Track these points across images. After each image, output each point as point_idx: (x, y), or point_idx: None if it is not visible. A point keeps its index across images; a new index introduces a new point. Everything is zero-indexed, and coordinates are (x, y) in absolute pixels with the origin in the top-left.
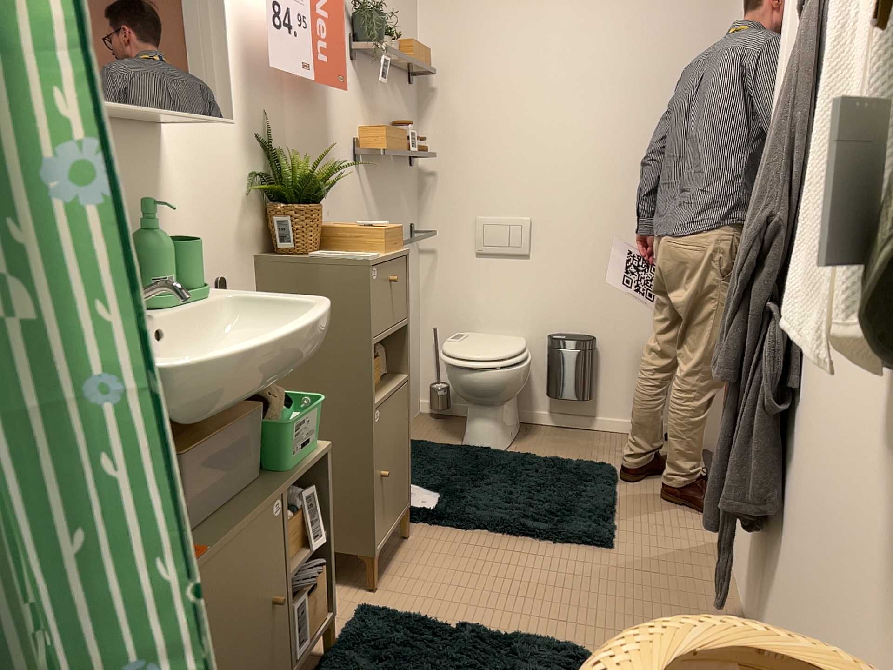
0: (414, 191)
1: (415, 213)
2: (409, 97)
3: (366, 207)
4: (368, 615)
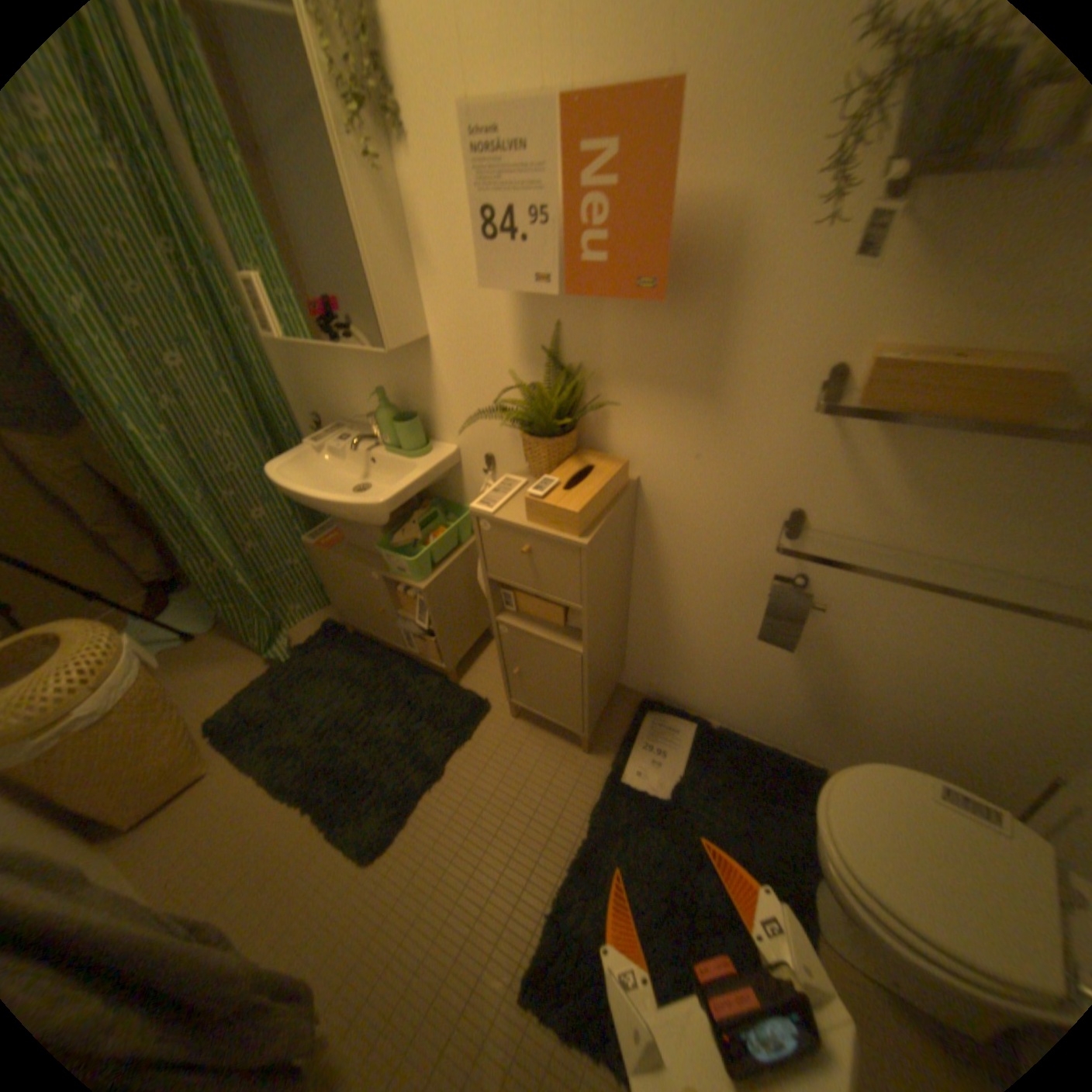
0: None
1: None
2: None
3: (849, 473)
4: (470, 703)
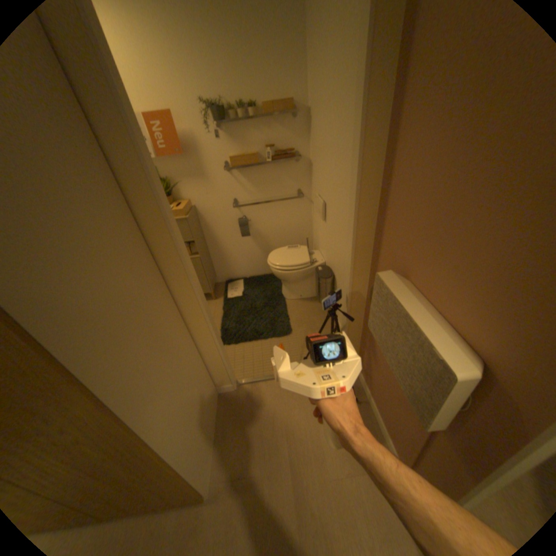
0: (301, 172)
1: (302, 183)
2: (292, 122)
3: (239, 187)
4: None
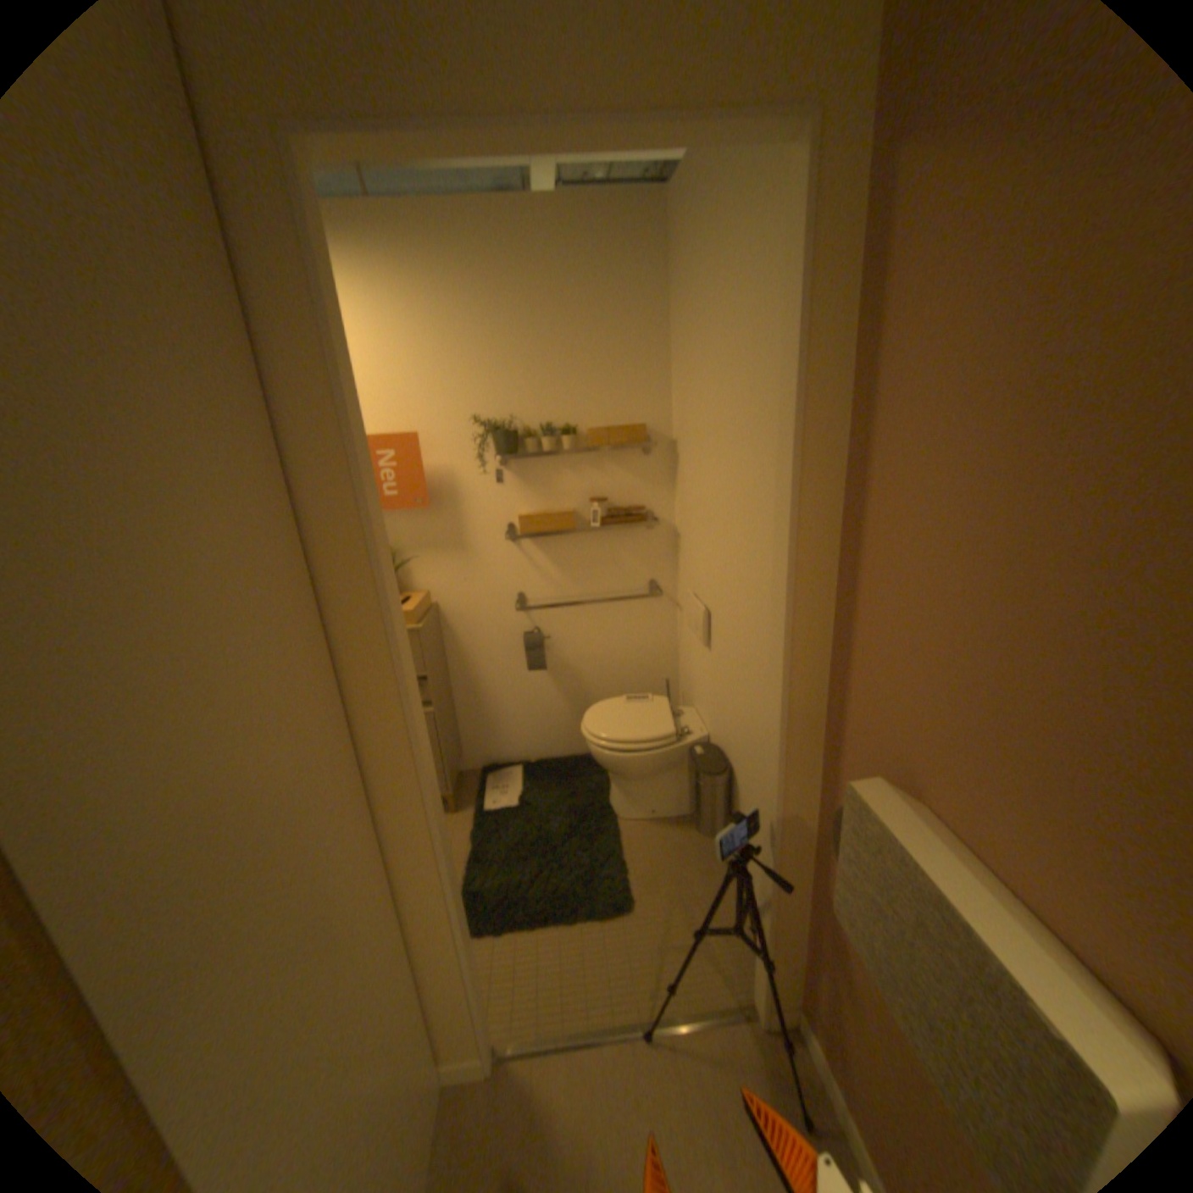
0: (658, 549)
1: (658, 569)
2: (642, 462)
3: (533, 571)
4: None
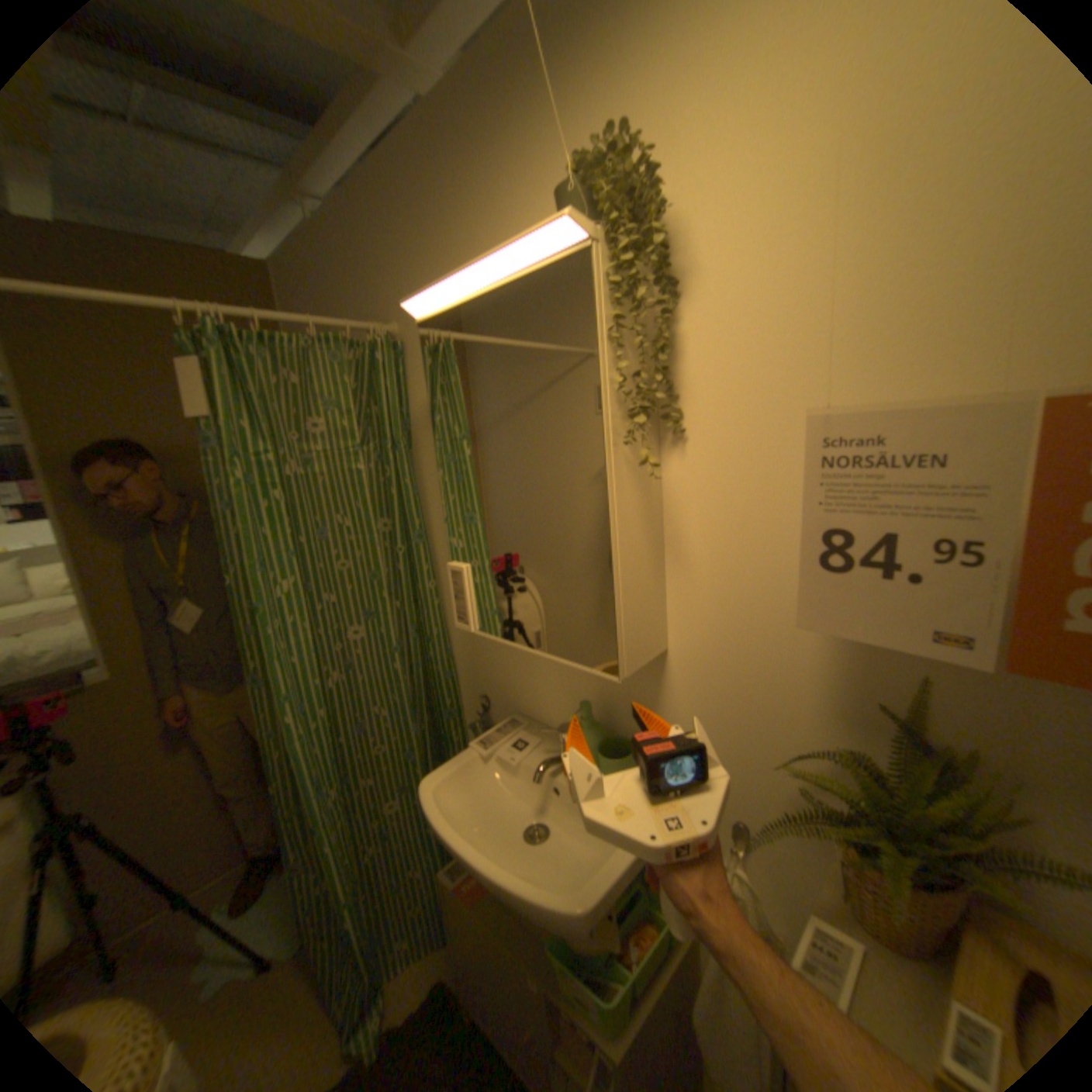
0: None
1: None
2: None
3: None
4: None
